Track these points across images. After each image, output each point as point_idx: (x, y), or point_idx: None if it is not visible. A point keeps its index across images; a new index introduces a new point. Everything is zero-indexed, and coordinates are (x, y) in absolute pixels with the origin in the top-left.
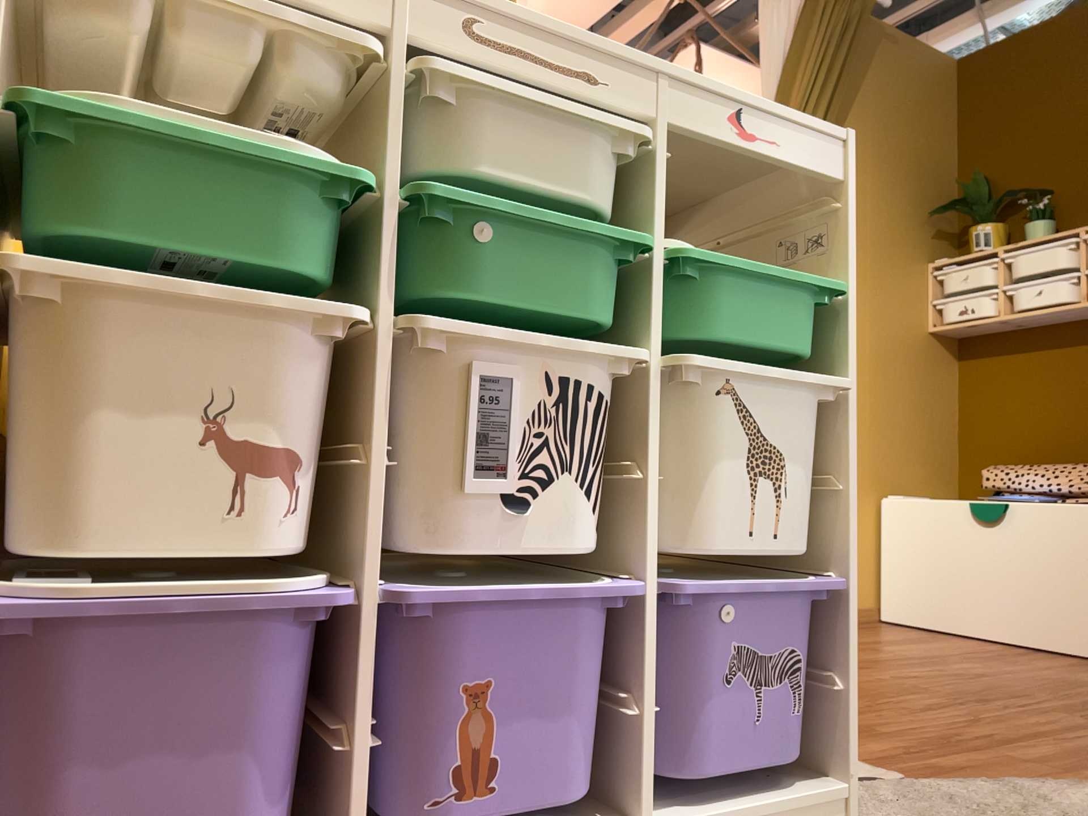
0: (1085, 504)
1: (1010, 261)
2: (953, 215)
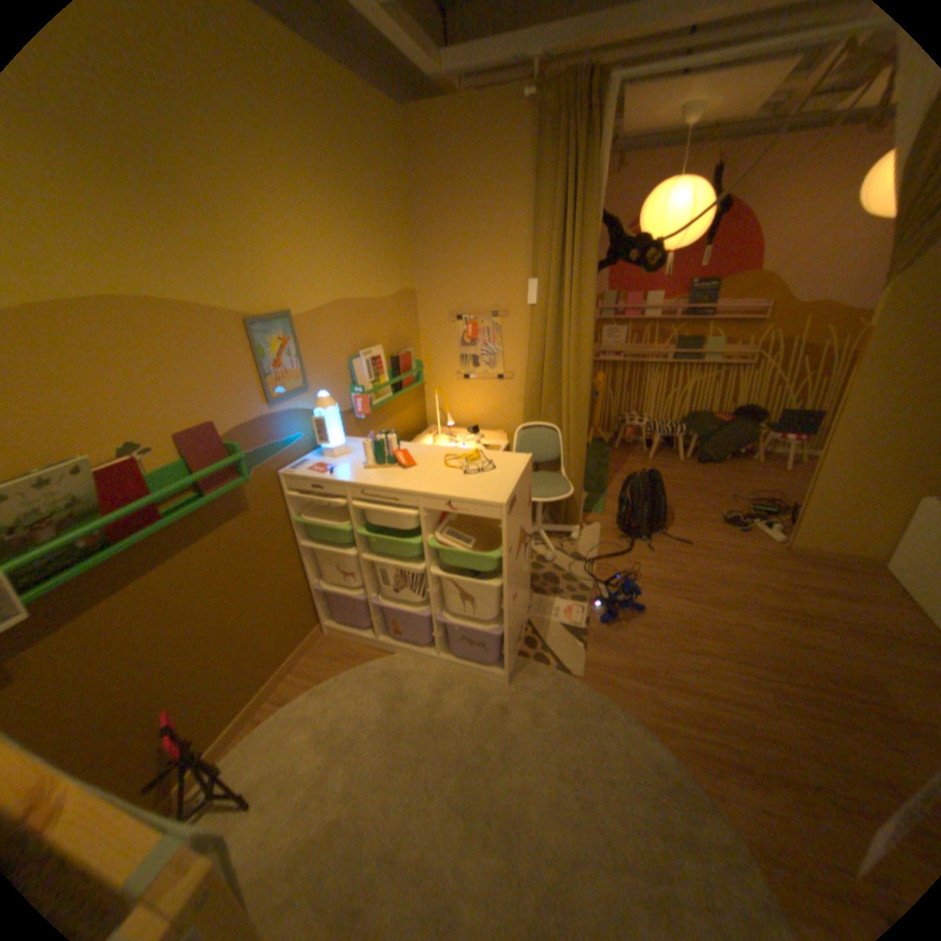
0: None
1: None
2: None
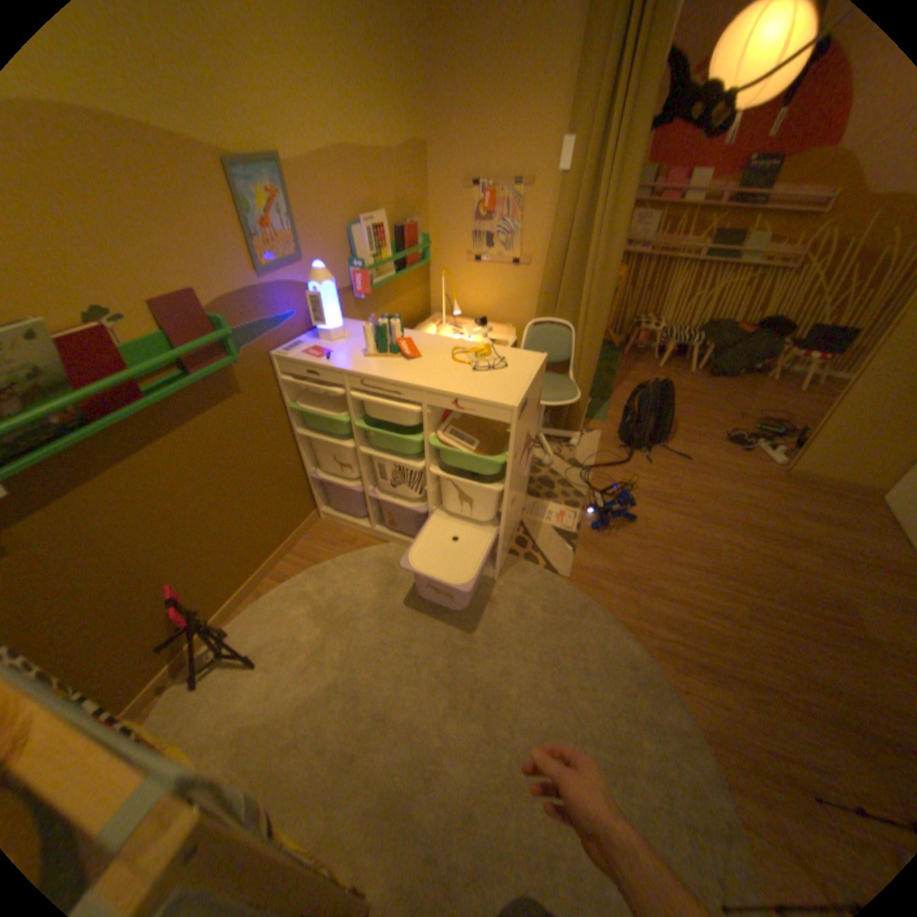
0: None
1: None
2: None
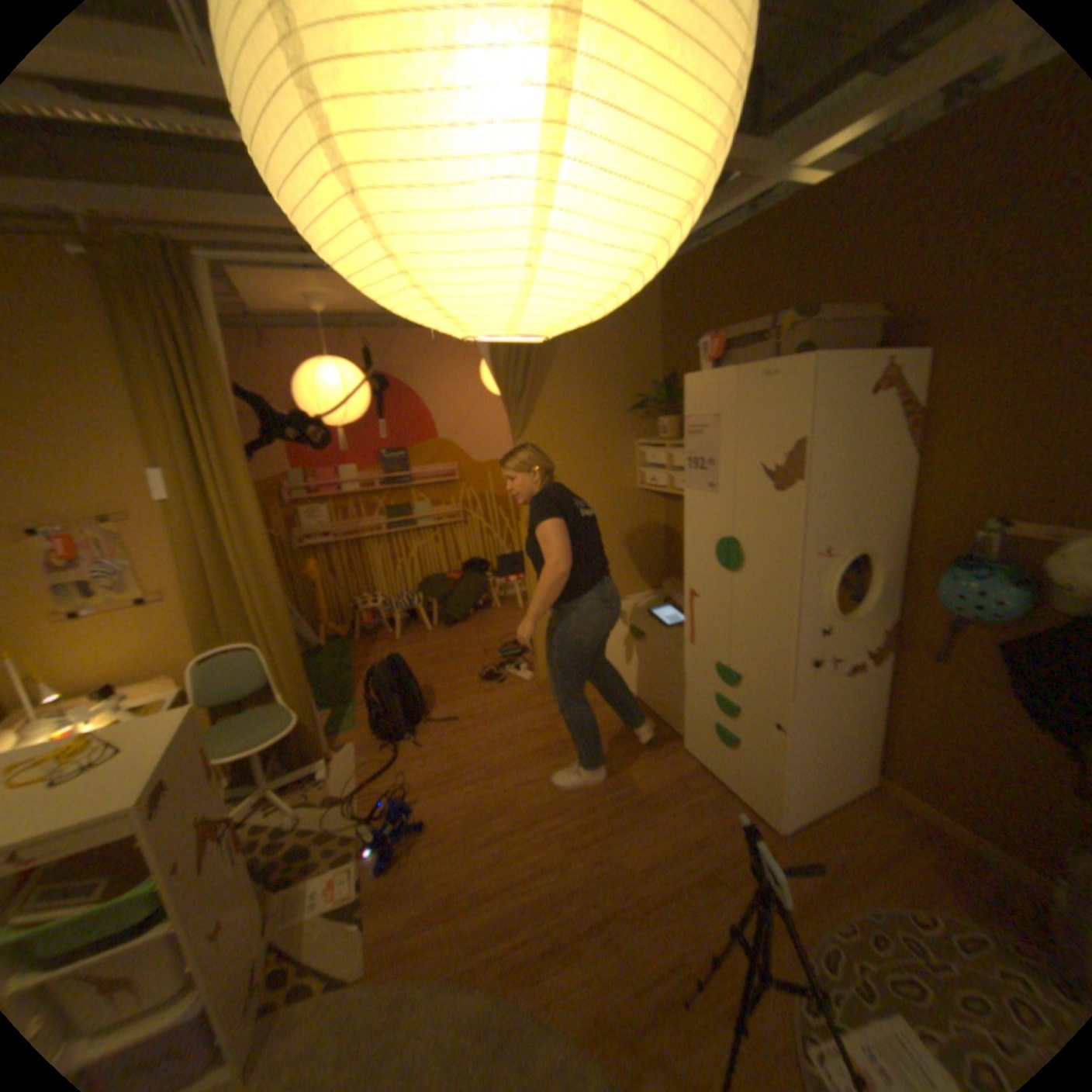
0: (679, 651)
1: (677, 453)
2: (651, 408)
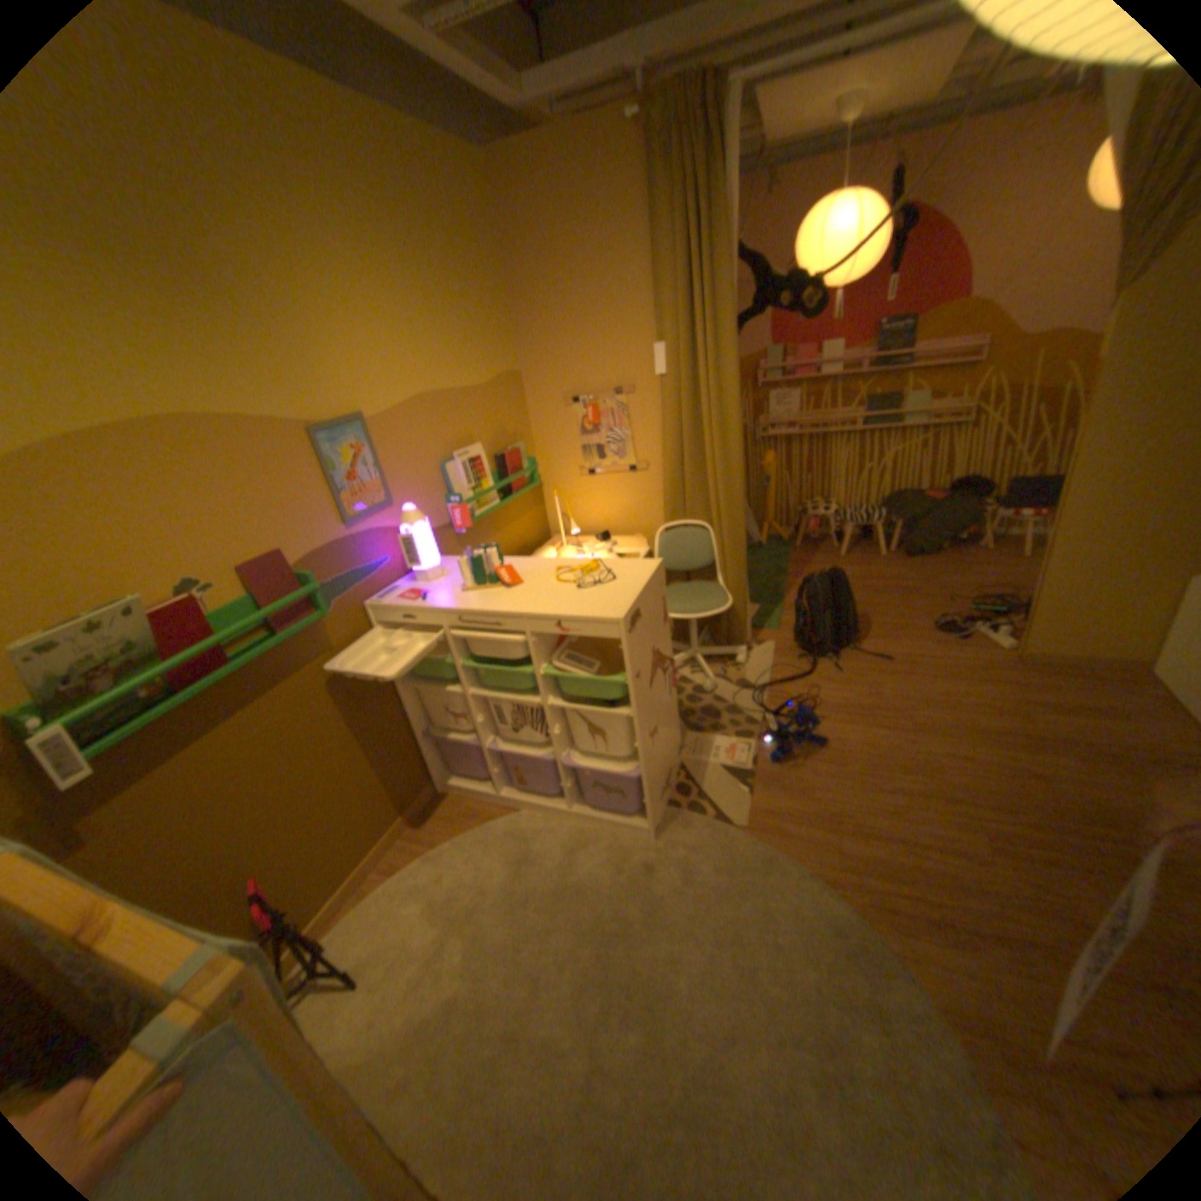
0: None
1: None
2: None
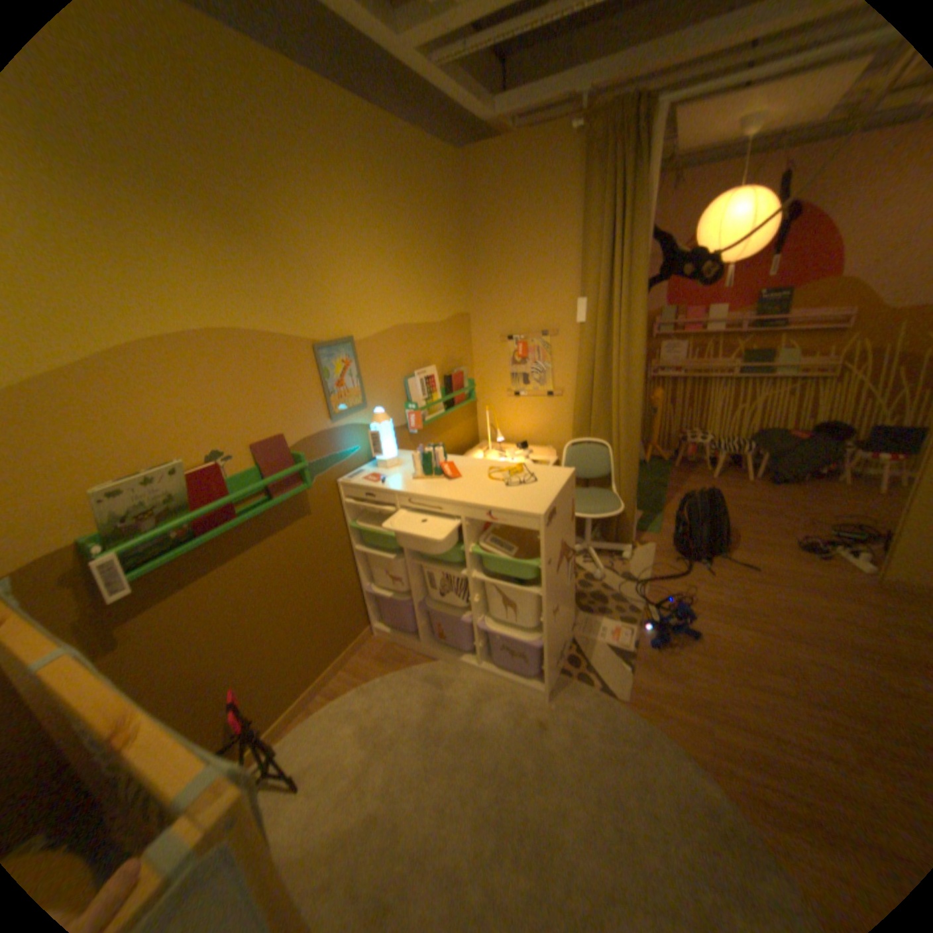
0: None
1: None
2: None
